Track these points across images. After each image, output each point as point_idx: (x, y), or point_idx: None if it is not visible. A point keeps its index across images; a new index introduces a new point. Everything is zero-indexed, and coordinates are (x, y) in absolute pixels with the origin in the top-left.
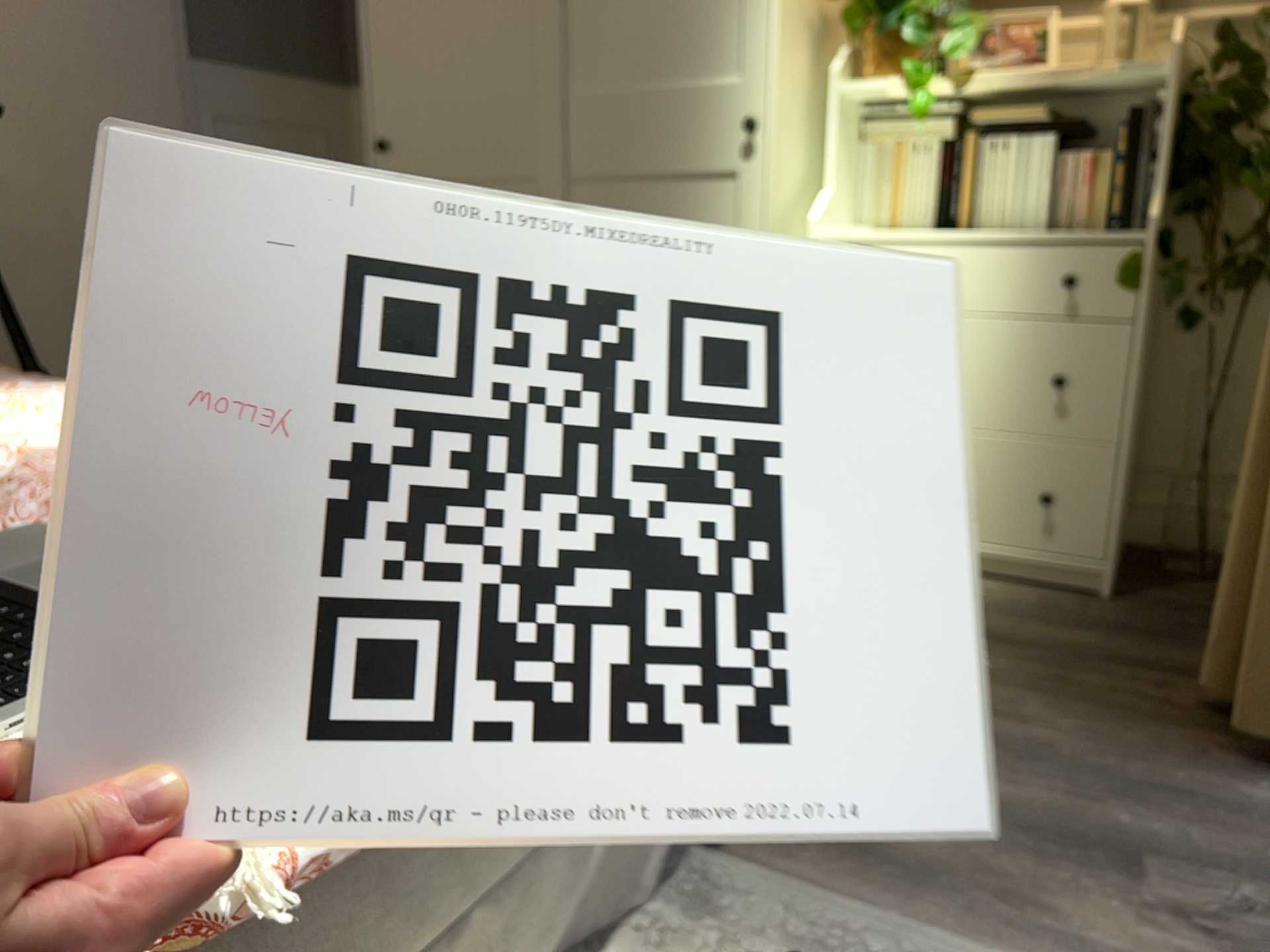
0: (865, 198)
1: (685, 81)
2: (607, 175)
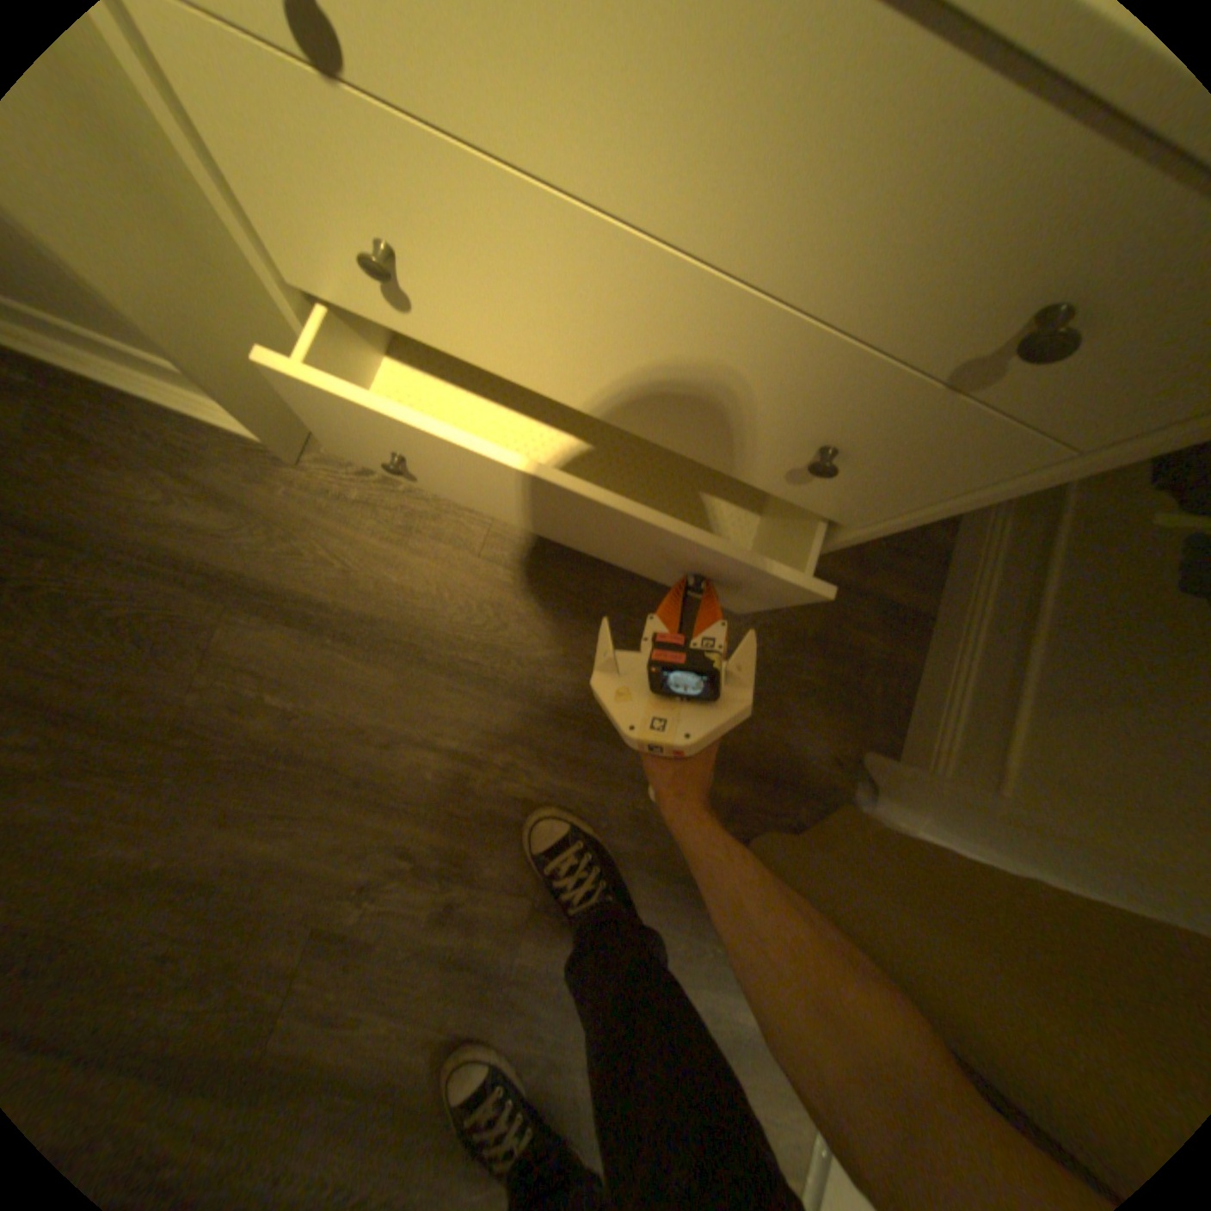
0: None
1: None
2: None
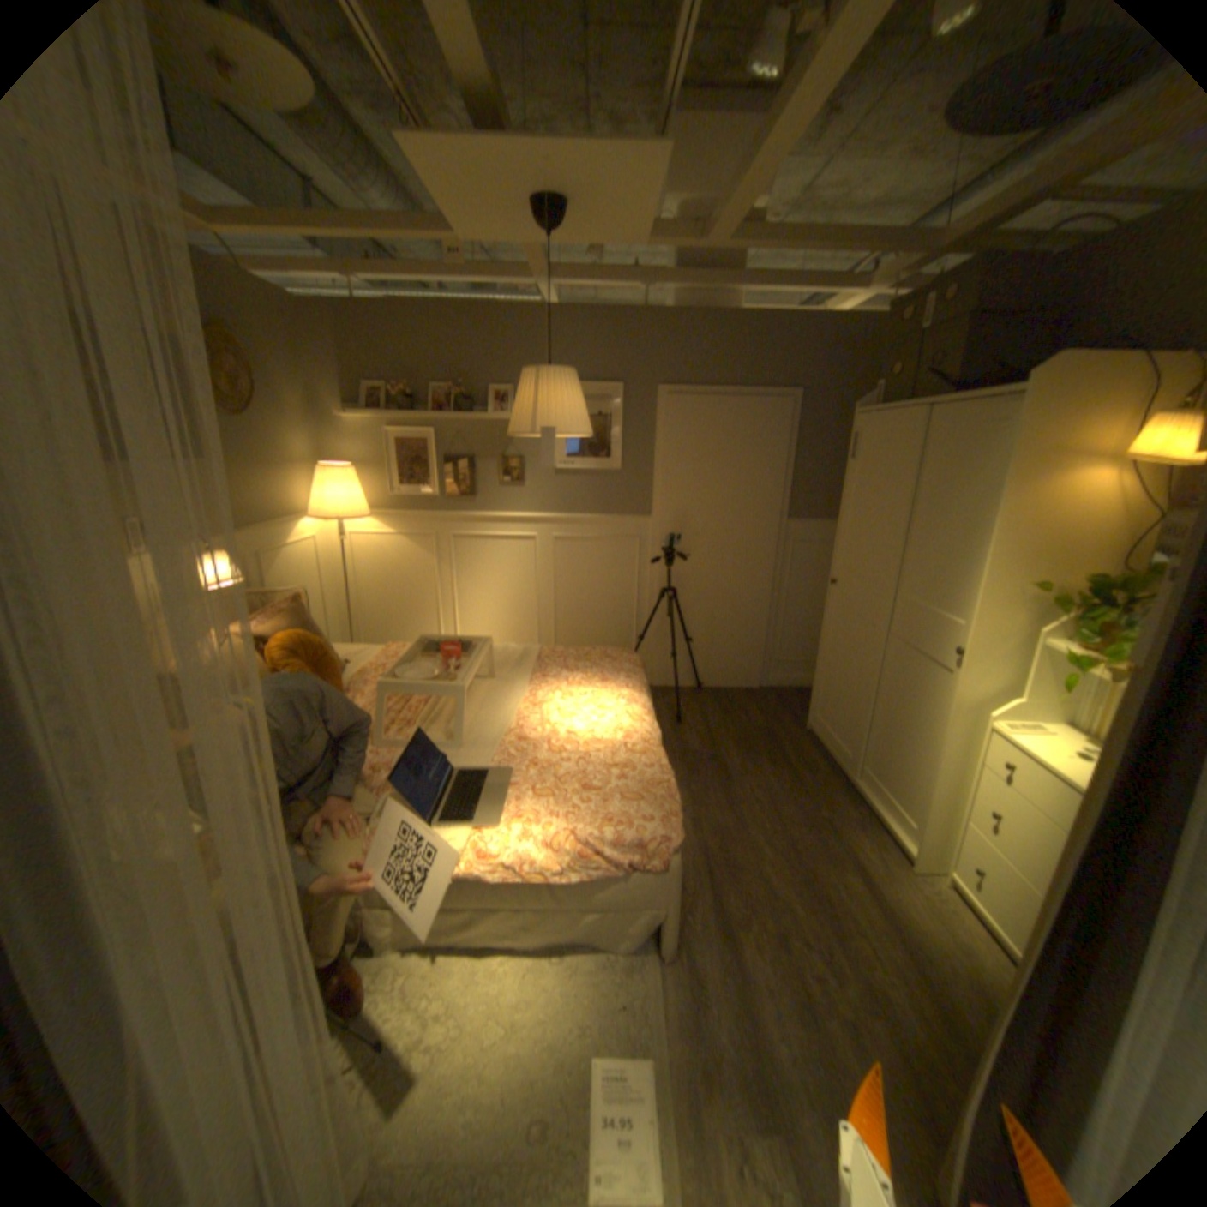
0: (1084, 708)
1: (943, 612)
2: (904, 640)
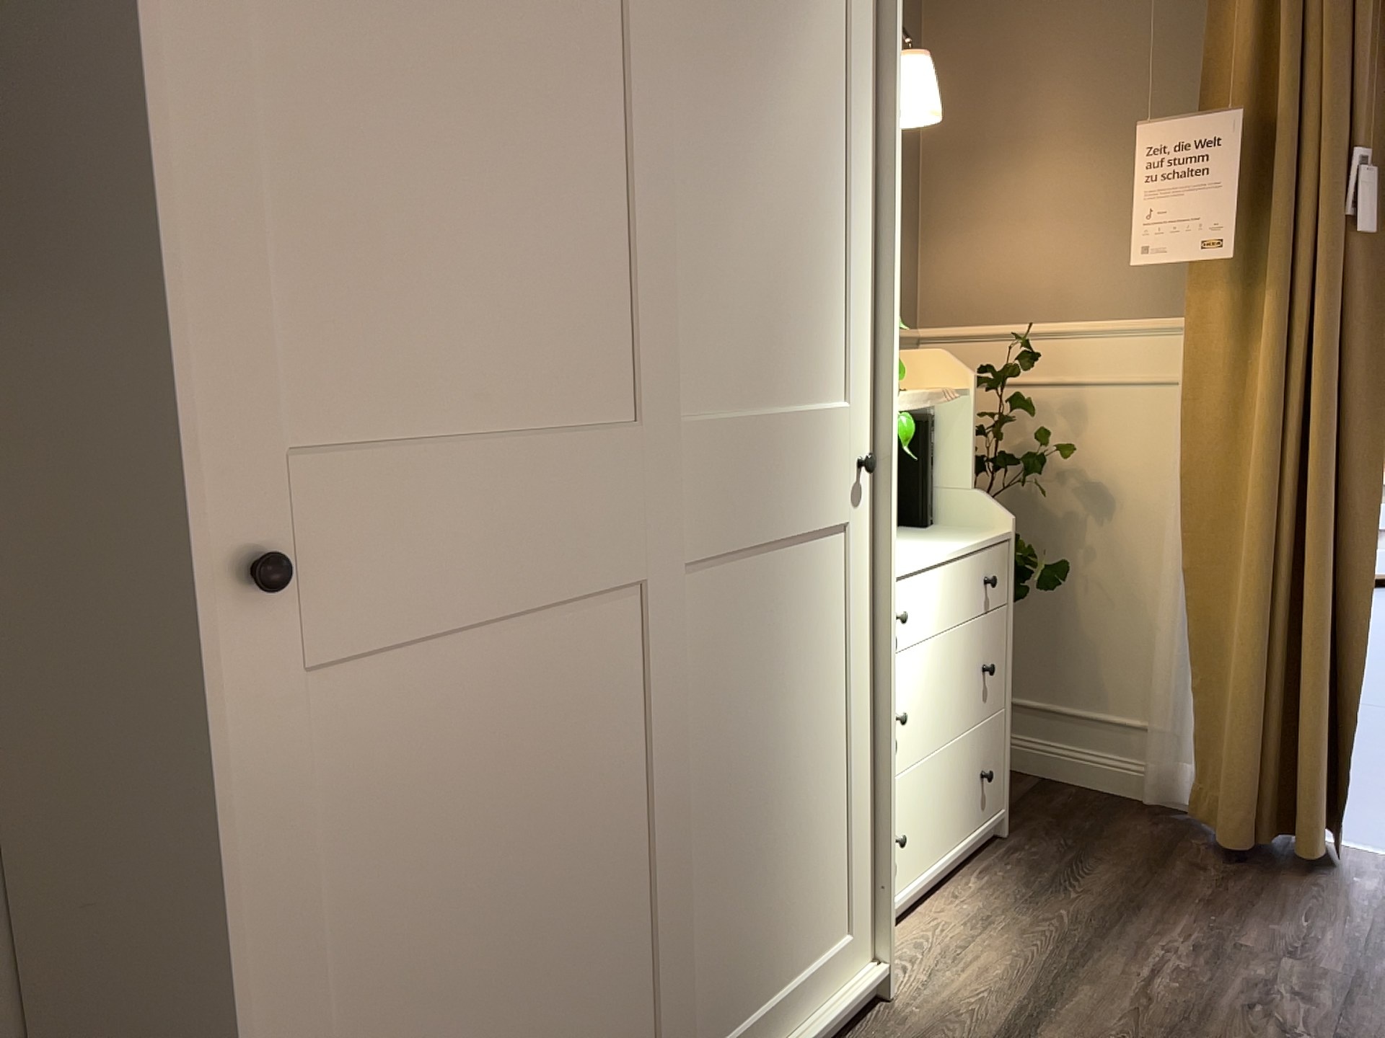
0: None
1: (797, 412)
2: (724, 549)
